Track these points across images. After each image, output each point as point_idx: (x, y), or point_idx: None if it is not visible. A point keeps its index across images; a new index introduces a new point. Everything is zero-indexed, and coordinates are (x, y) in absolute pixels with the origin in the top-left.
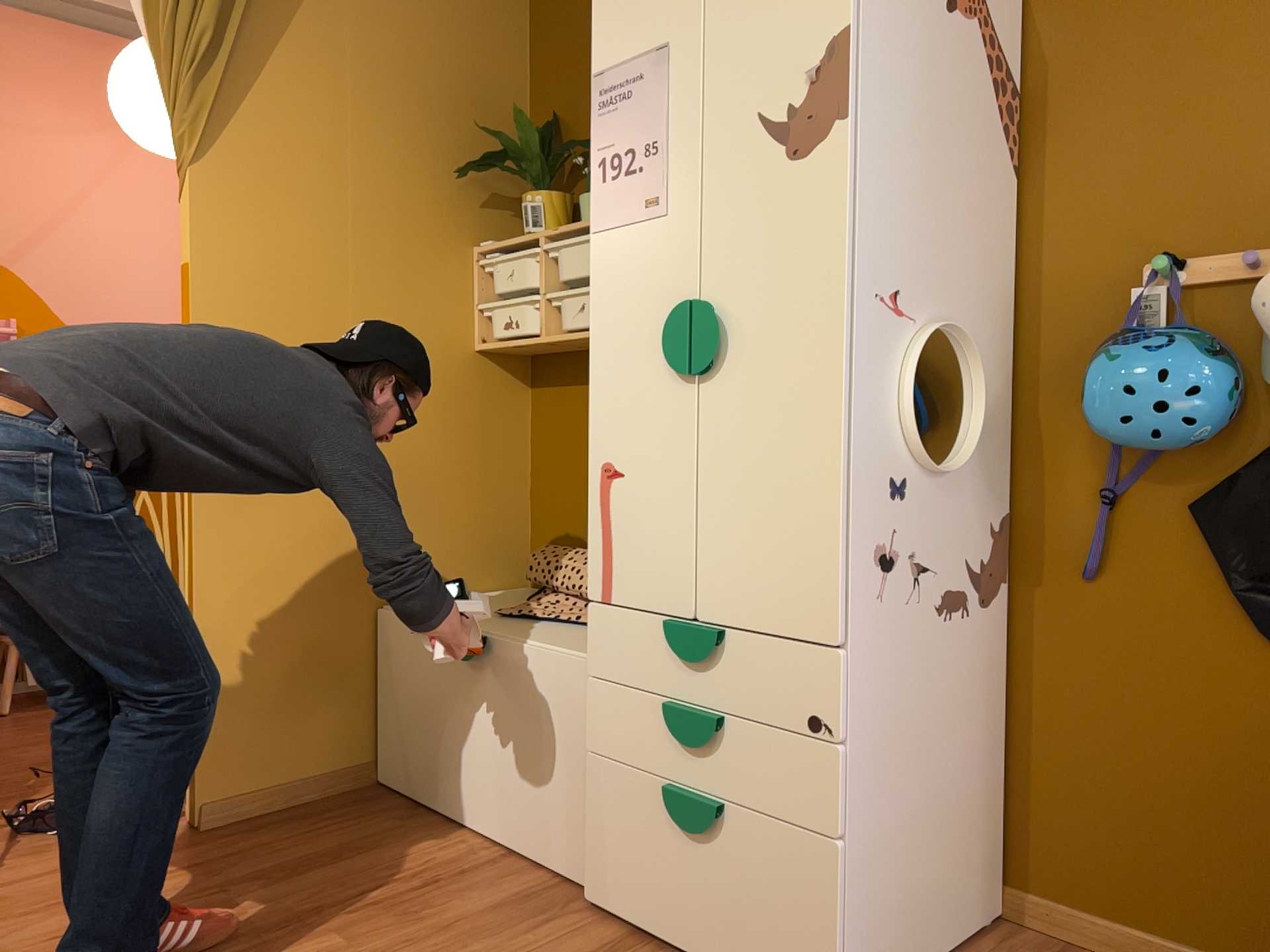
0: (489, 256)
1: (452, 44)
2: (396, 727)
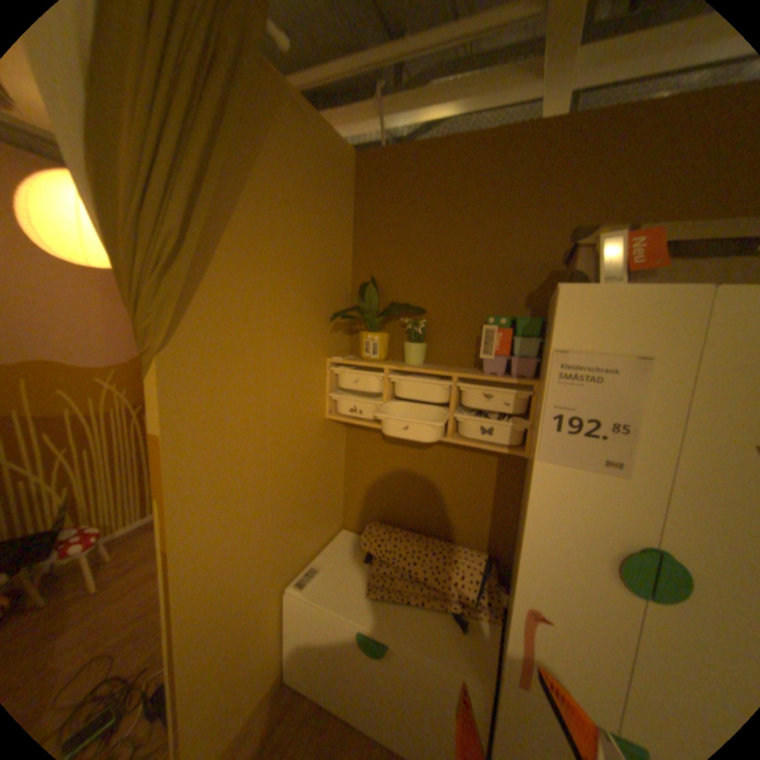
0: (342, 369)
1: (320, 228)
2: (301, 661)
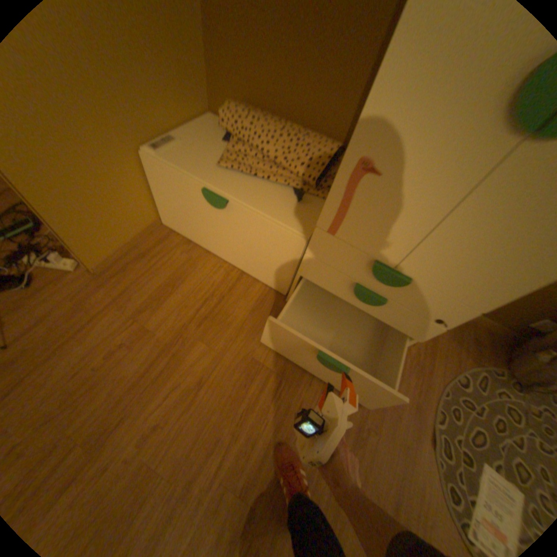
0: None
1: None
2: (169, 210)
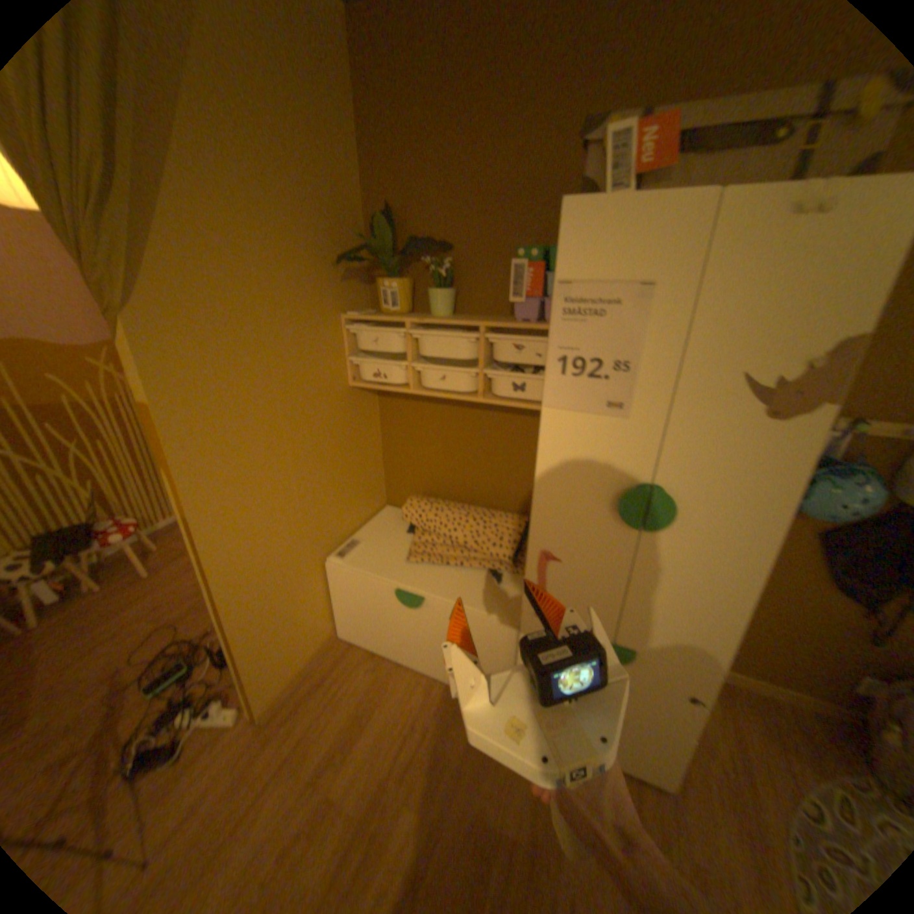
0: (358, 325)
1: (304, 135)
2: (350, 618)
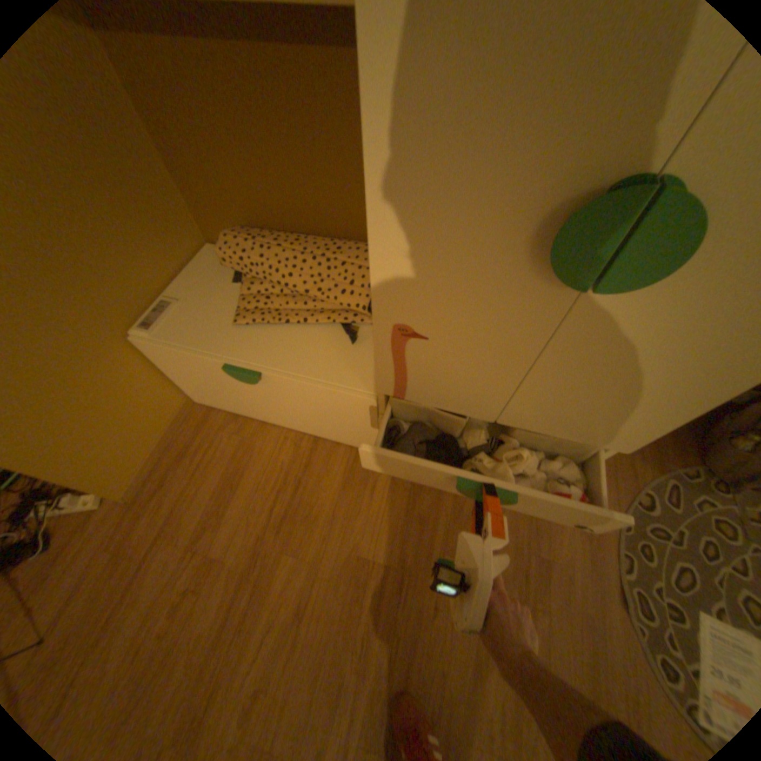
0: None
1: None
2: (196, 389)
